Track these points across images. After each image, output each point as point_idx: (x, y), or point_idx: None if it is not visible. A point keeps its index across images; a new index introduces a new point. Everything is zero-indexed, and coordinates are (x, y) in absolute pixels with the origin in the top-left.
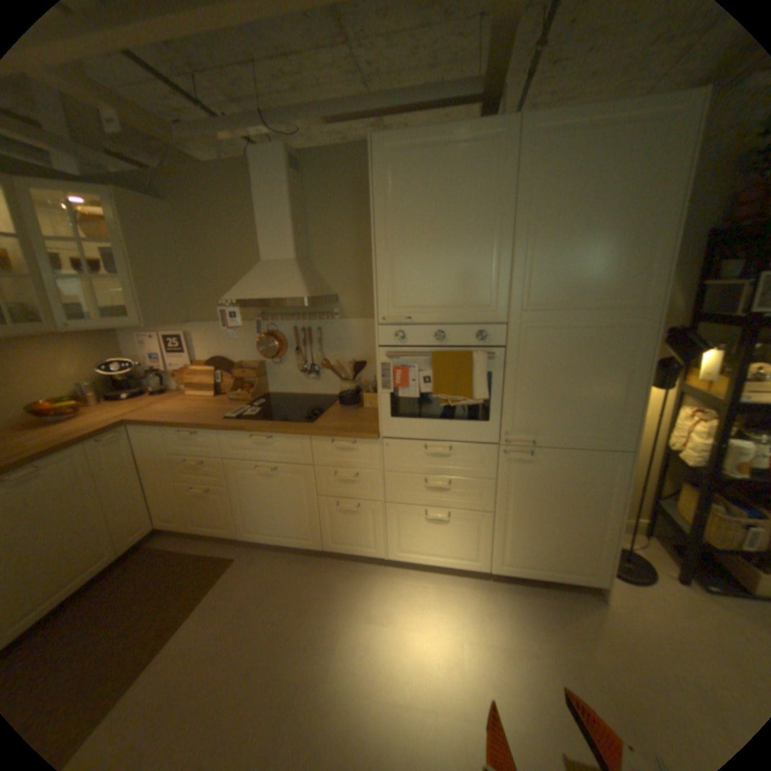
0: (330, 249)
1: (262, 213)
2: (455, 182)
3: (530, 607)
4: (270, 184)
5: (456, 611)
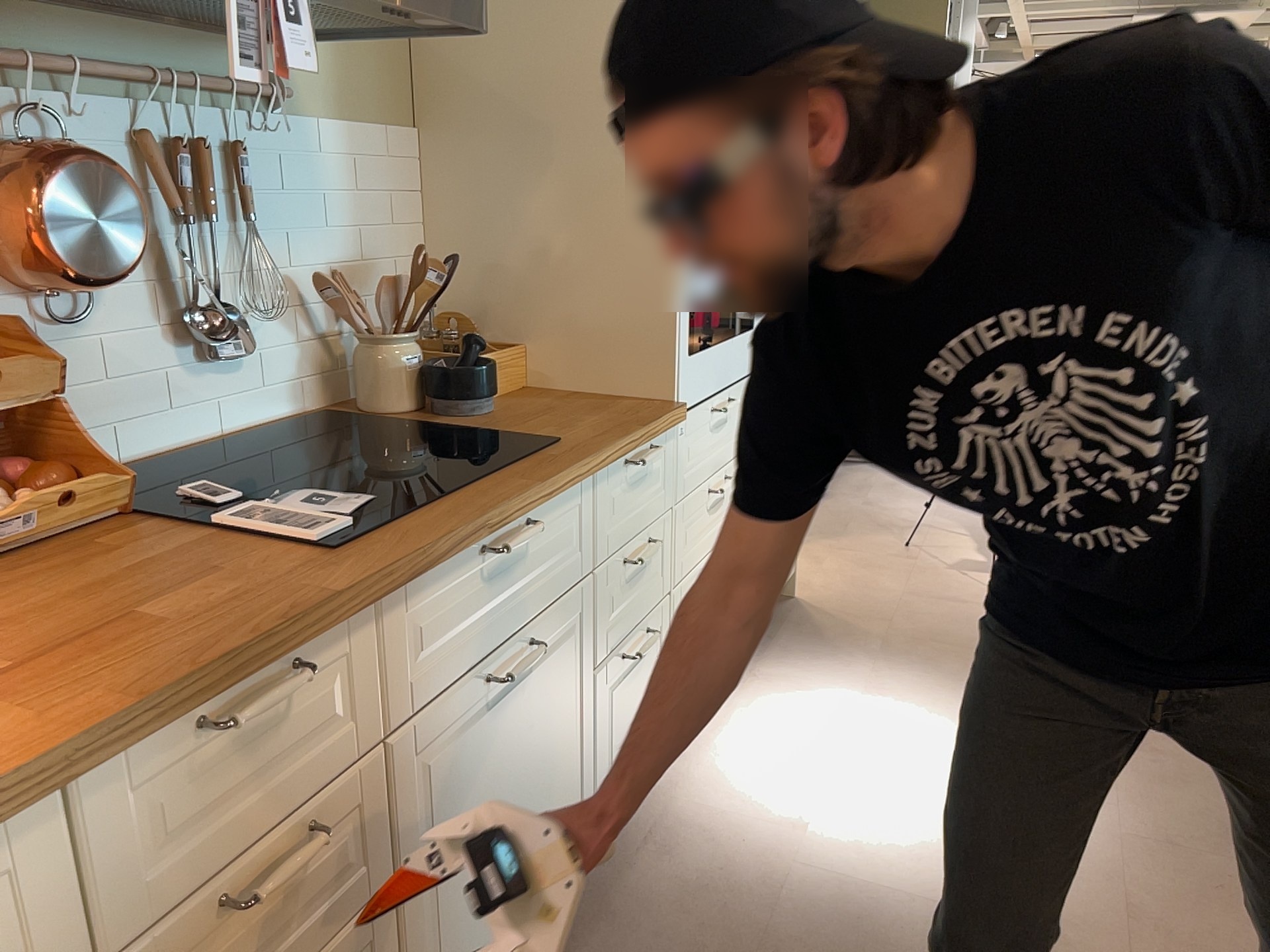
0: None
1: None
2: None
3: (789, 651)
4: None
5: (787, 718)
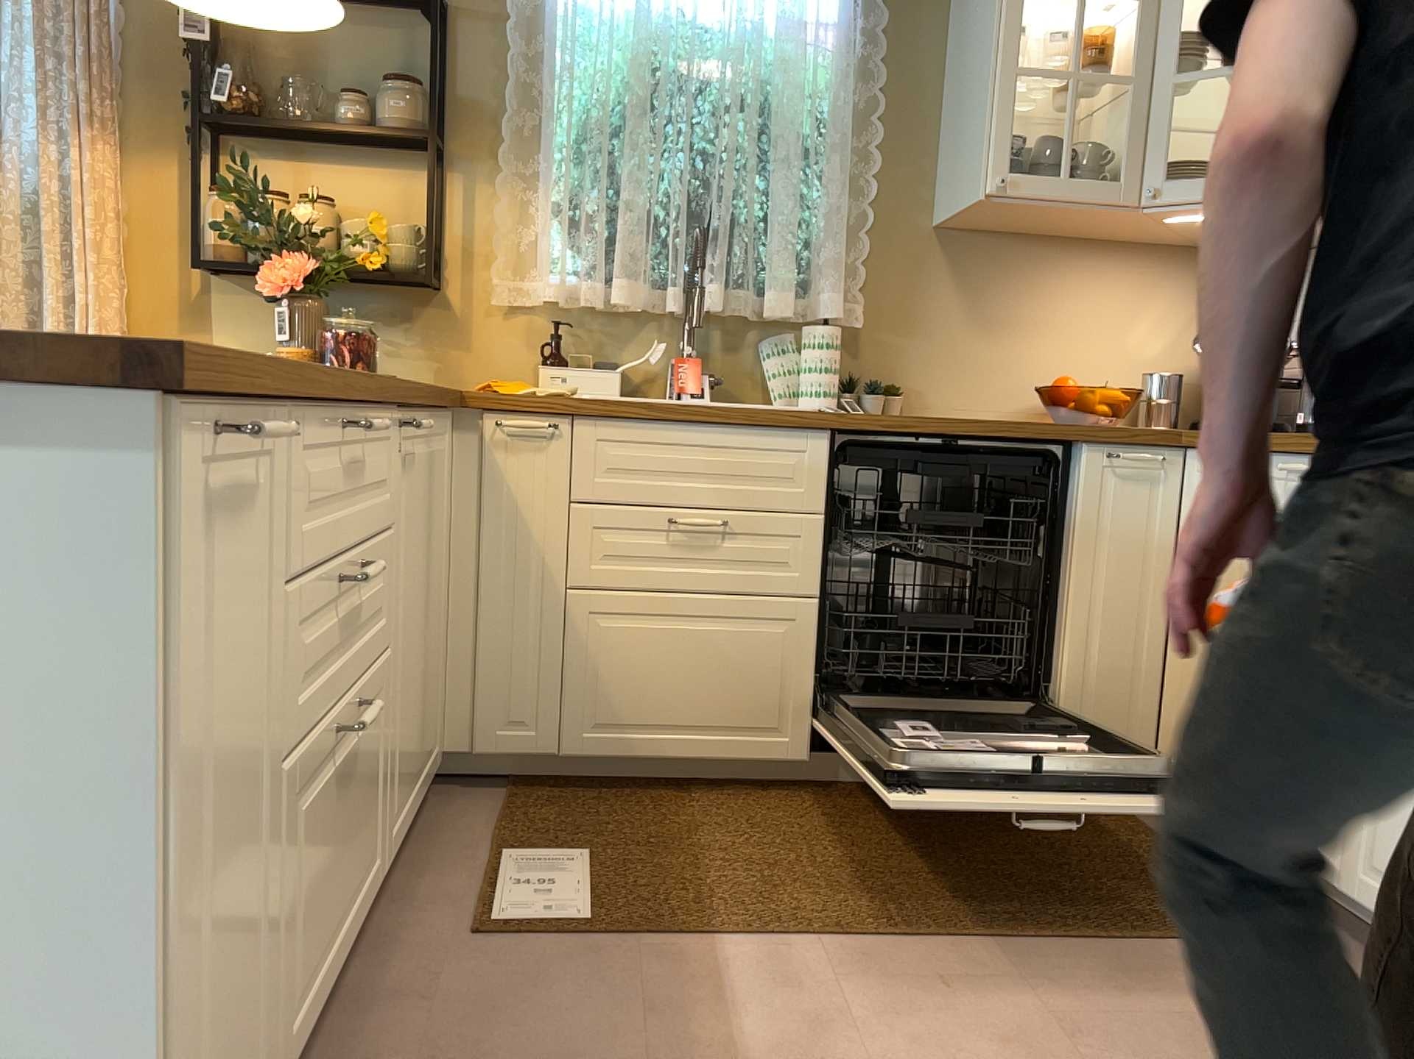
0: None
1: None
2: None
3: None
4: None
5: None
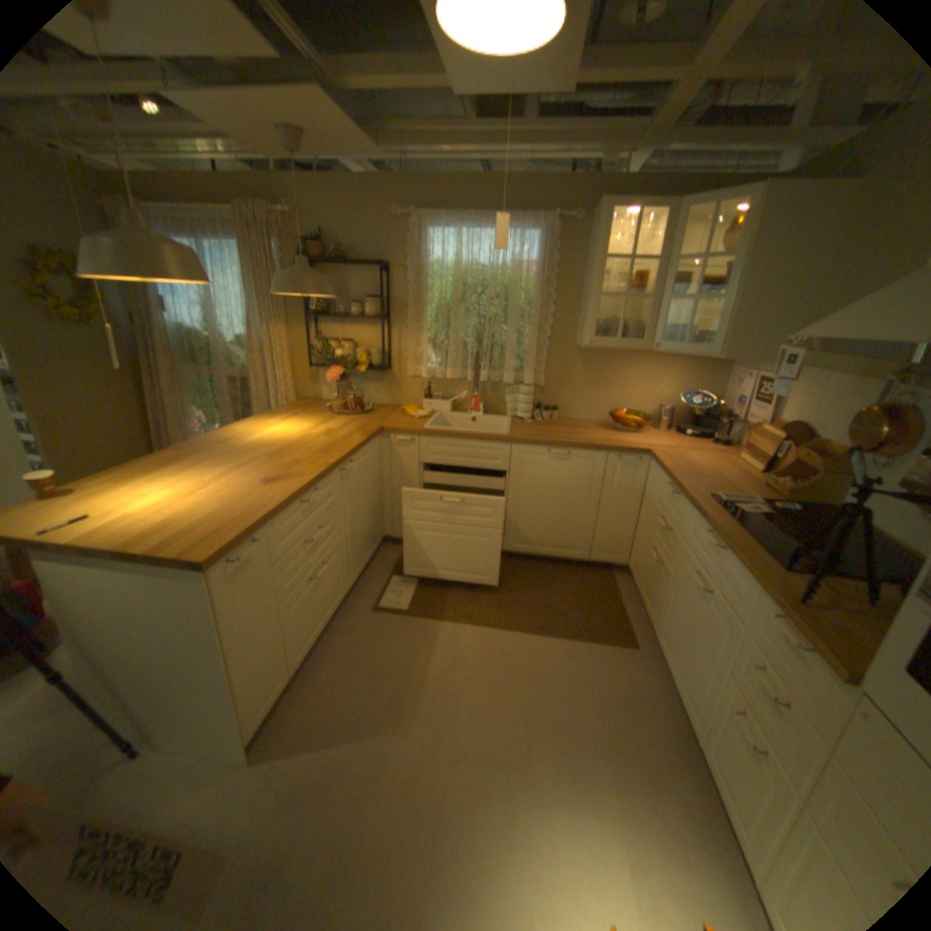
0: None
1: None
2: None
3: None
4: None
5: None
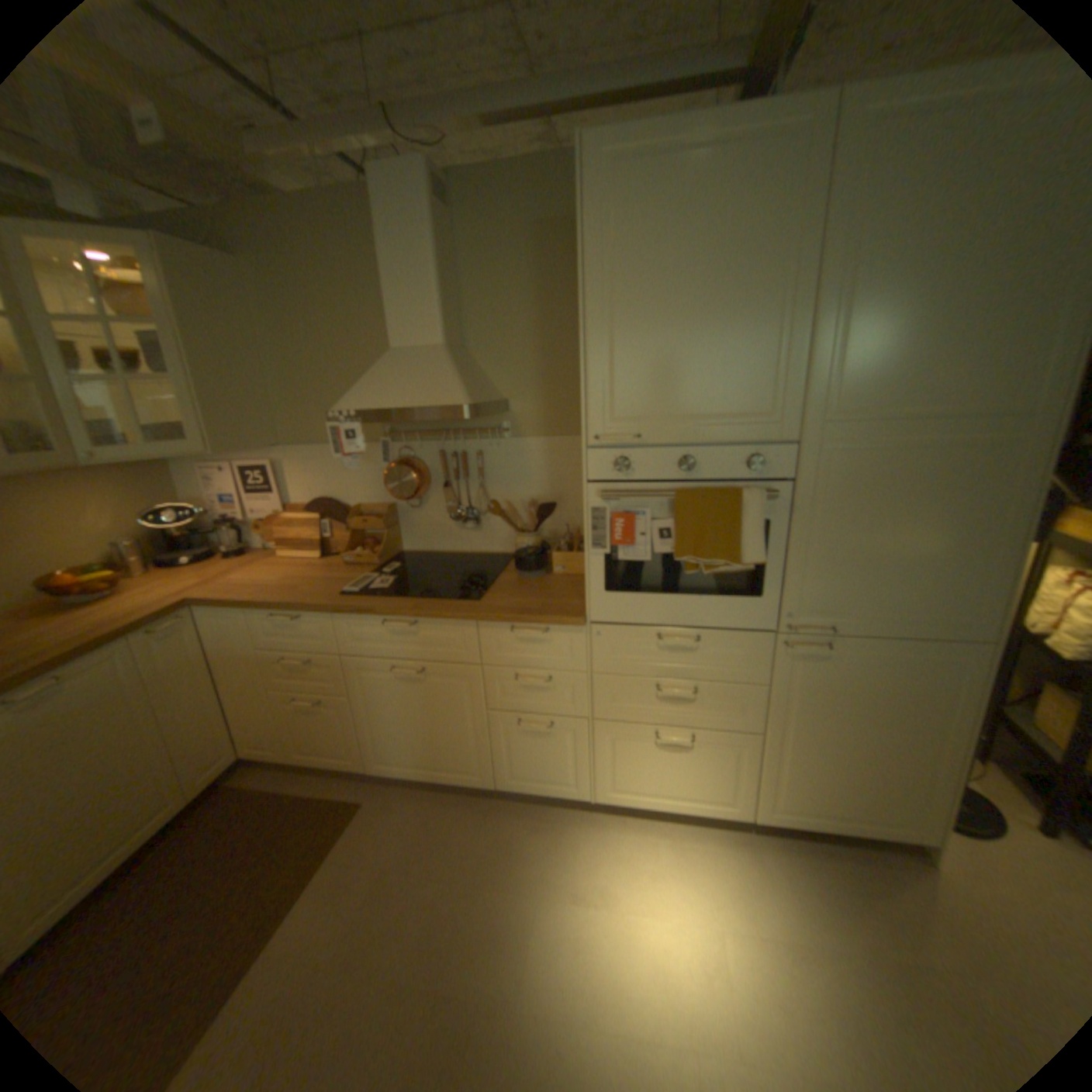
0: (496, 329)
1: (393, 272)
2: (722, 210)
3: (818, 876)
4: (404, 224)
5: (705, 884)
